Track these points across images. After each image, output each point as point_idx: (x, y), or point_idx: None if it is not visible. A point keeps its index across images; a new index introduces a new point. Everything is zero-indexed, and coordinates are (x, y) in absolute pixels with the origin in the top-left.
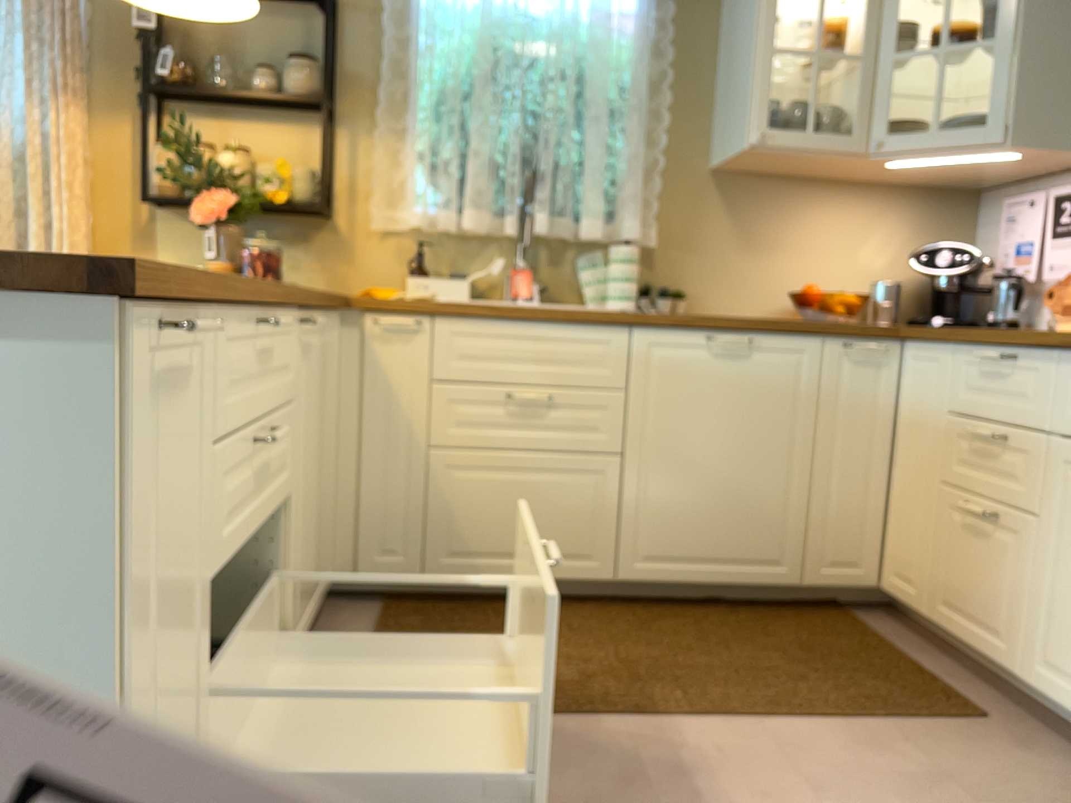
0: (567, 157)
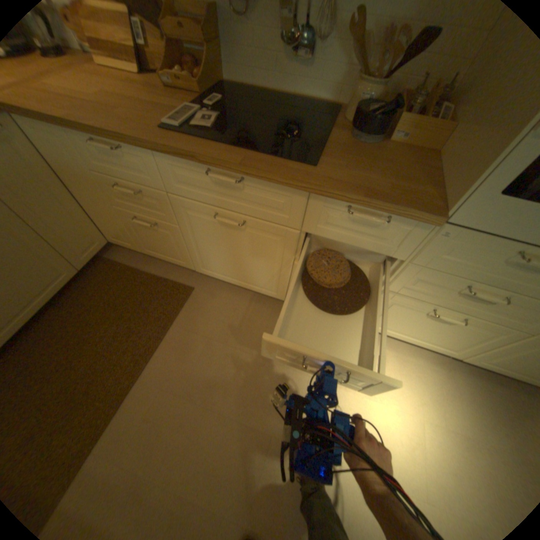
0: None
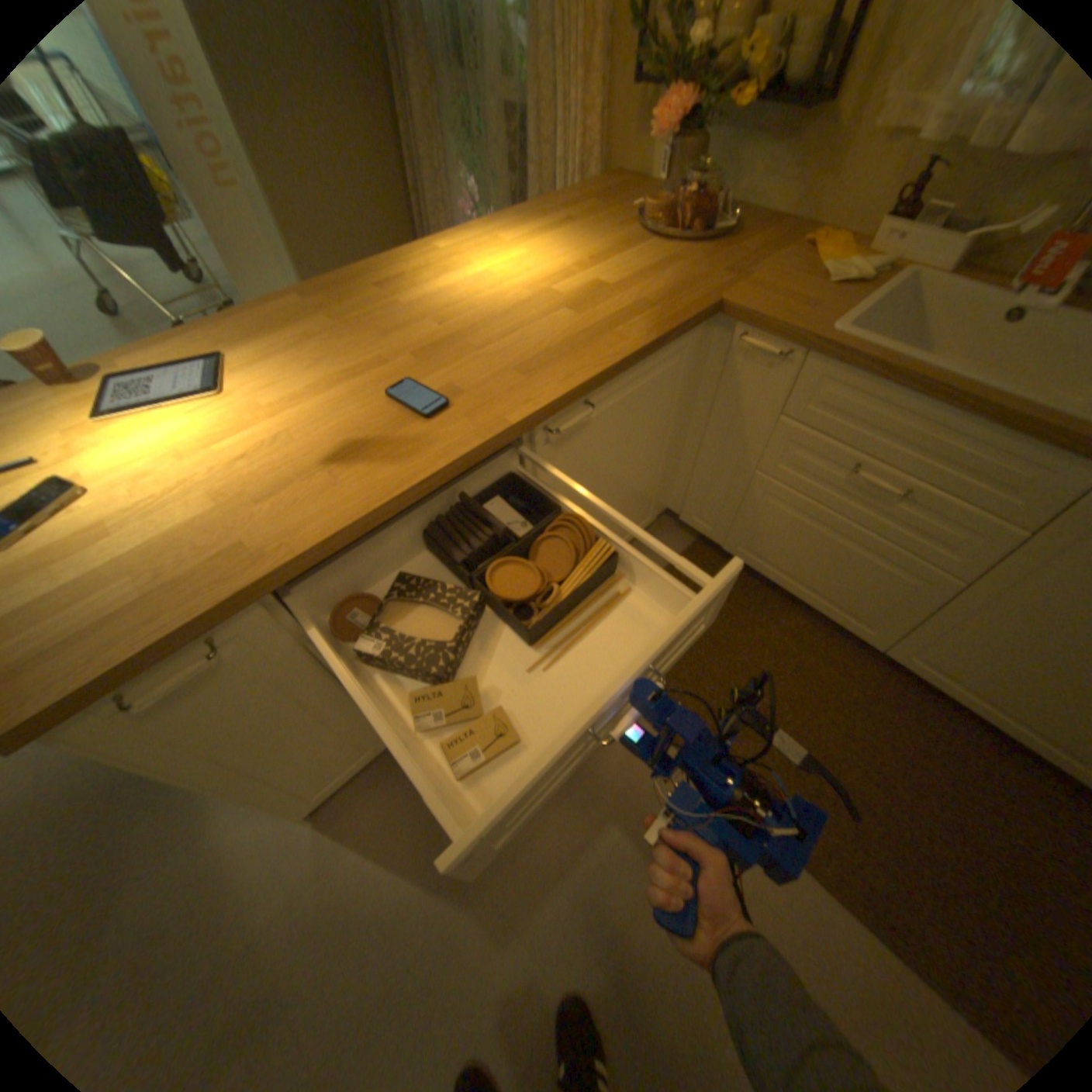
0: None
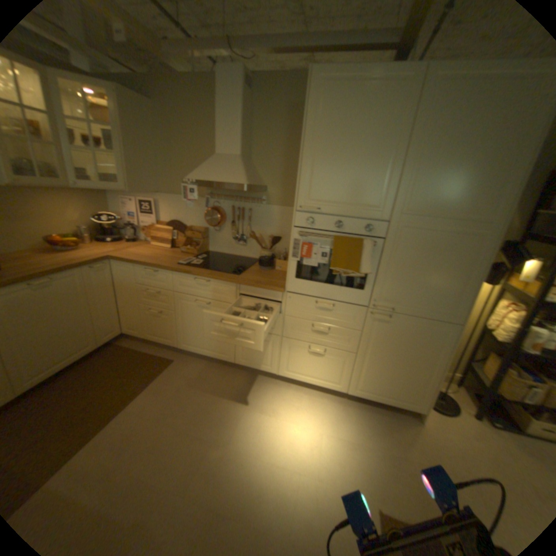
0: None
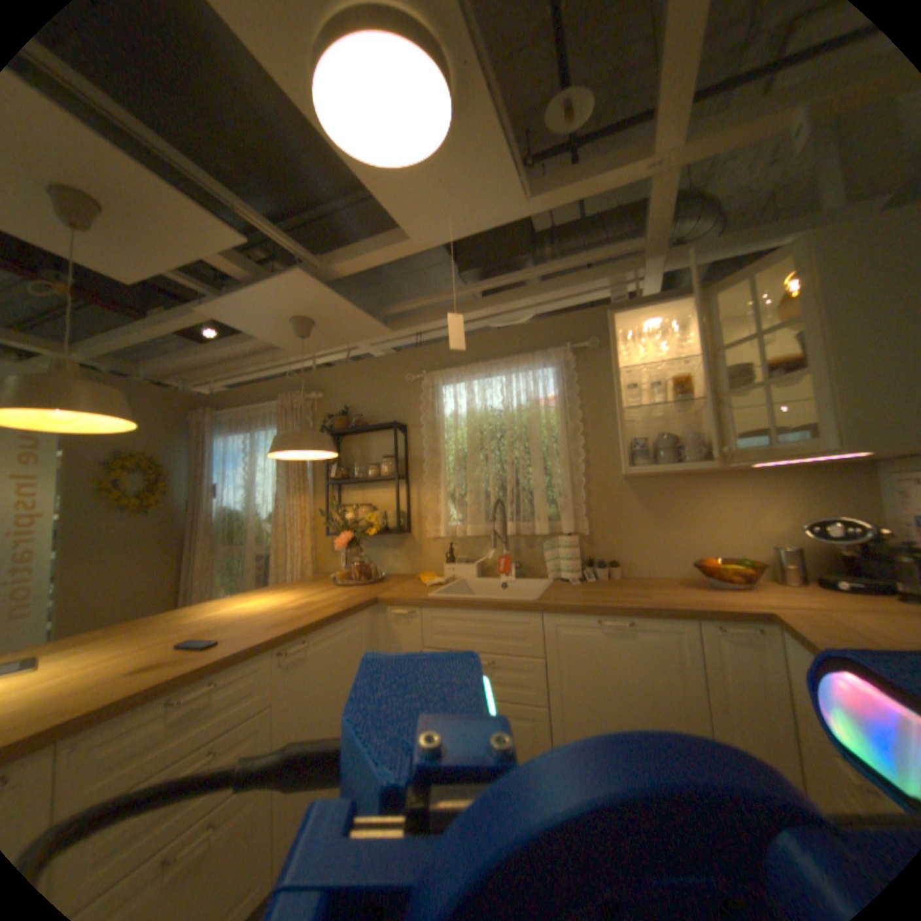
0: (525, 485)
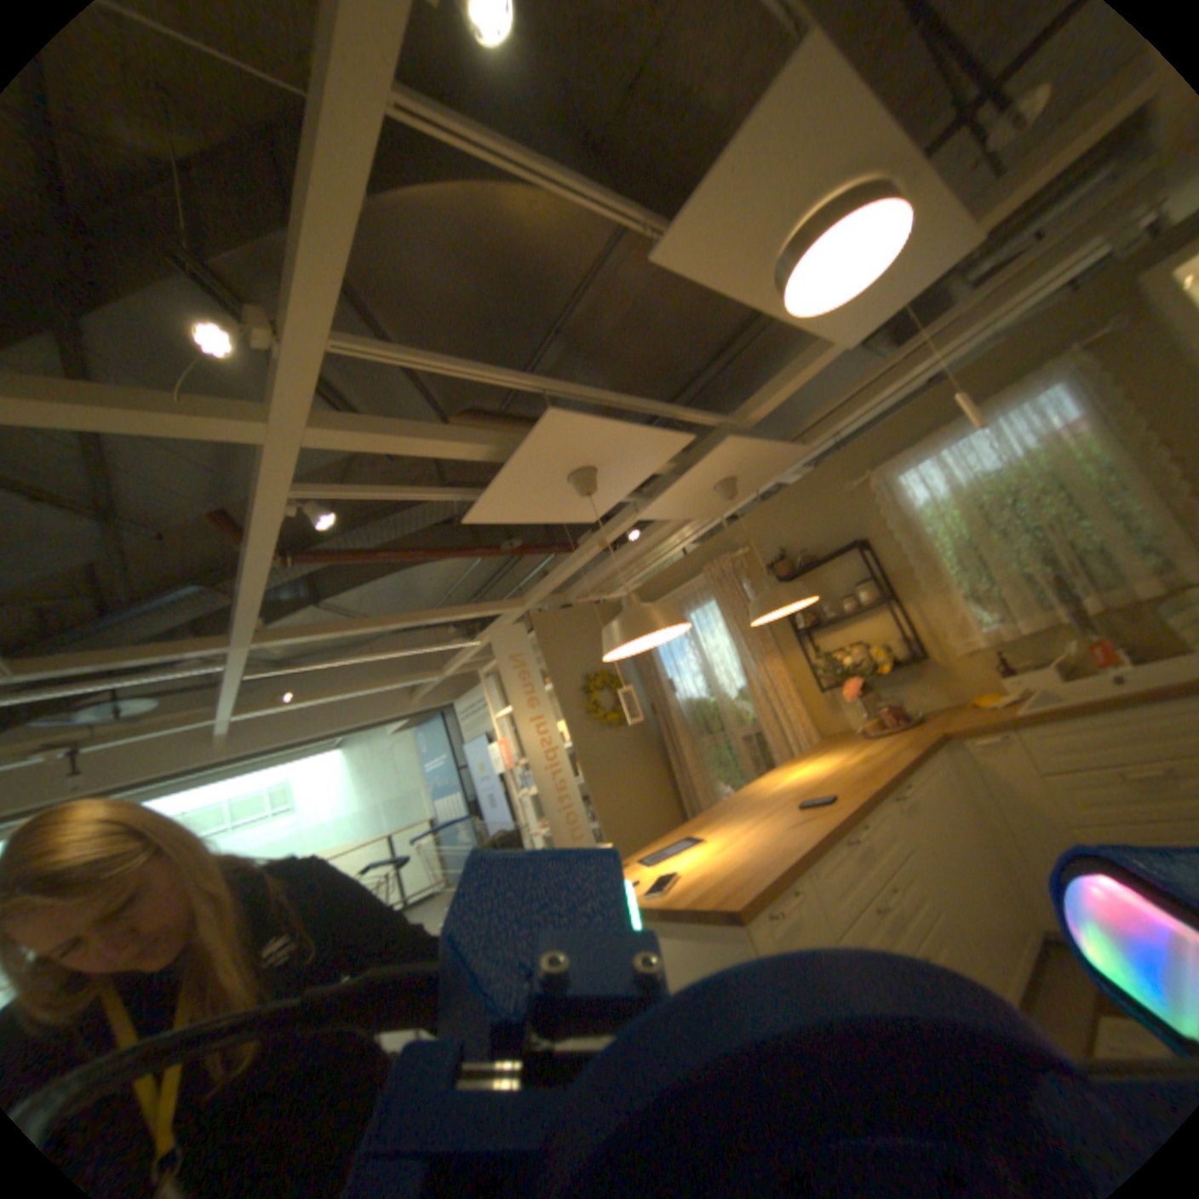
0: (1086, 544)
